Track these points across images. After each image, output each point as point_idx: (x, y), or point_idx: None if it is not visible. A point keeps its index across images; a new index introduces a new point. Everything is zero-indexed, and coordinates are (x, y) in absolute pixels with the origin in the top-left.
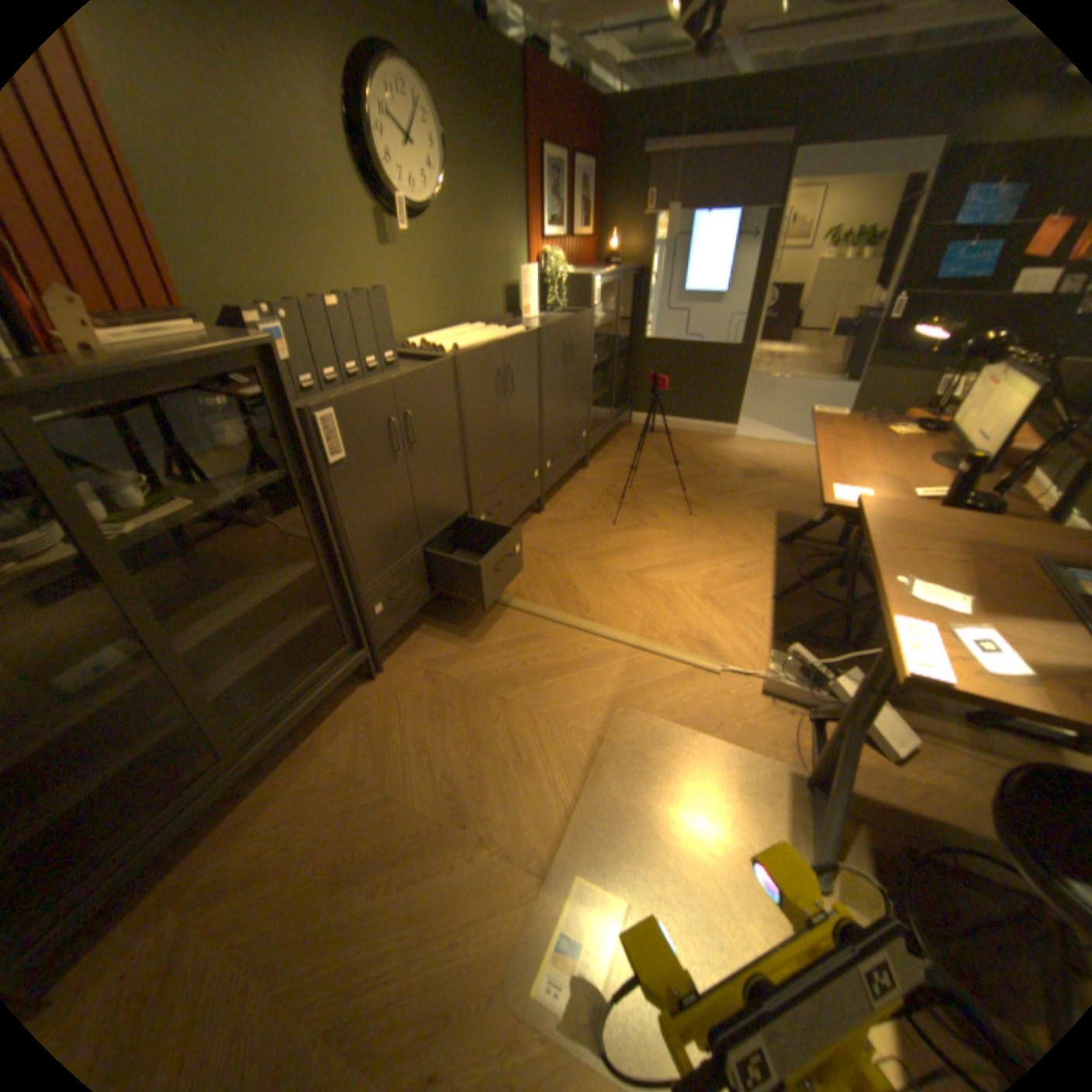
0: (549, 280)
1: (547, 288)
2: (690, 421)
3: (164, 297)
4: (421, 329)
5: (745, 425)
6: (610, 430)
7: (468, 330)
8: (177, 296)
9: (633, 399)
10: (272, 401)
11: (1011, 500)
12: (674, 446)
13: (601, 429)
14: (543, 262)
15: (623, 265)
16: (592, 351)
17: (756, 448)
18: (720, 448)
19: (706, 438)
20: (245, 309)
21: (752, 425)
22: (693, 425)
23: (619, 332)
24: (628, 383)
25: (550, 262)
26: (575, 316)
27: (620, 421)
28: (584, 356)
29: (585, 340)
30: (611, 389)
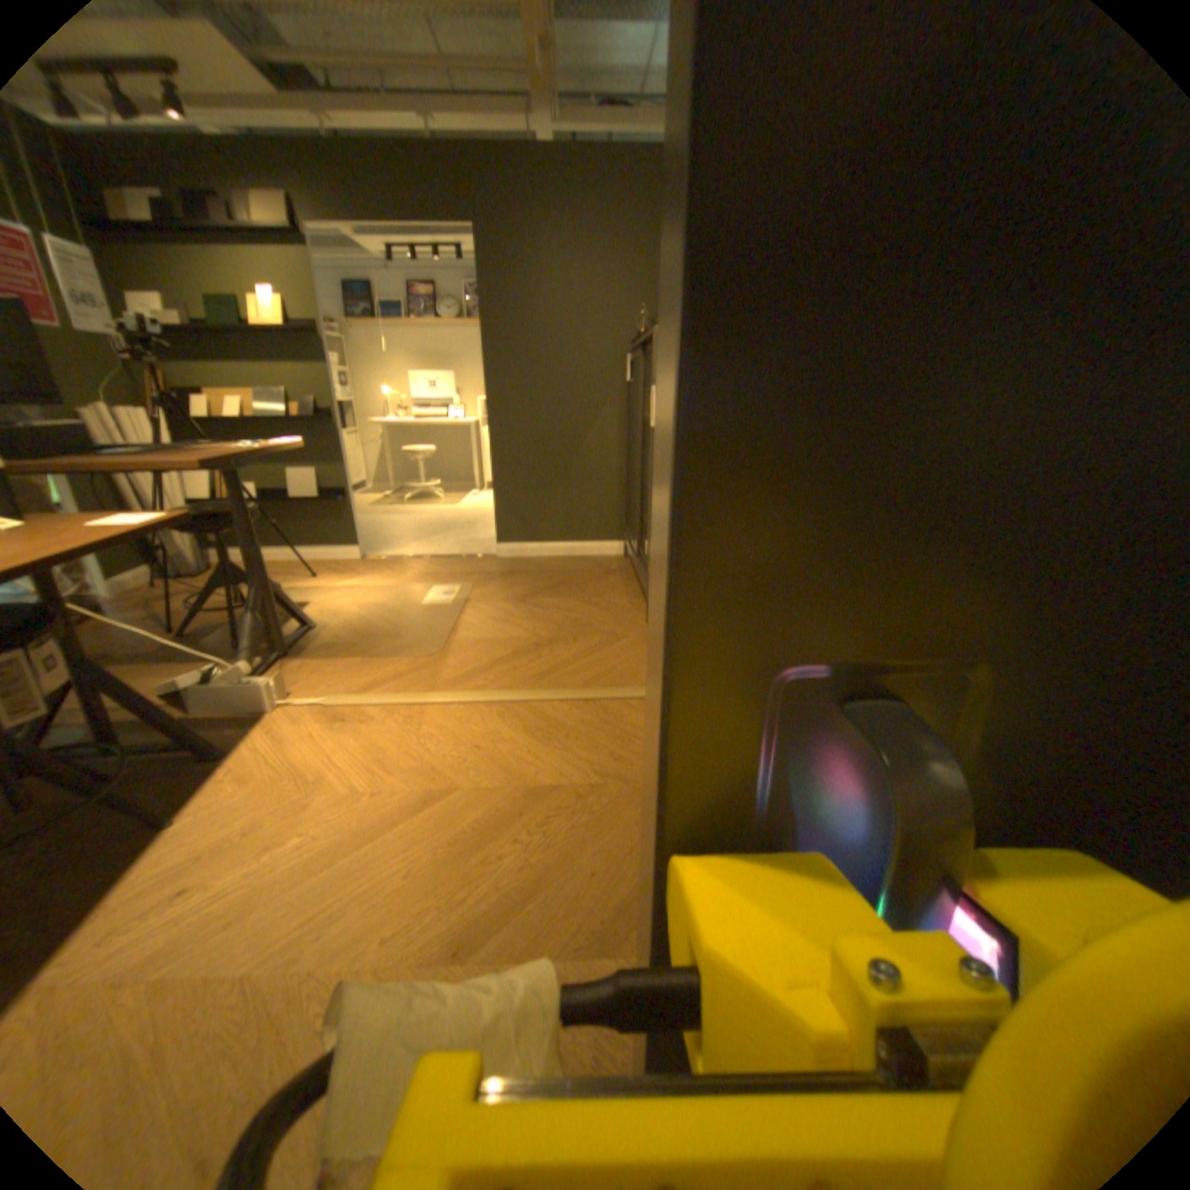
0: None
1: None
2: None
3: None
4: None
5: None
6: None
7: None
8: None
9: None
10: None
11: None
12: None
13: None
14: None
15: None
16: None
17: None
18: None
19: None
20: None
21: None
22: None
23: None
24: None
25: None
26: None
27: None
28: None
29: None
30: None
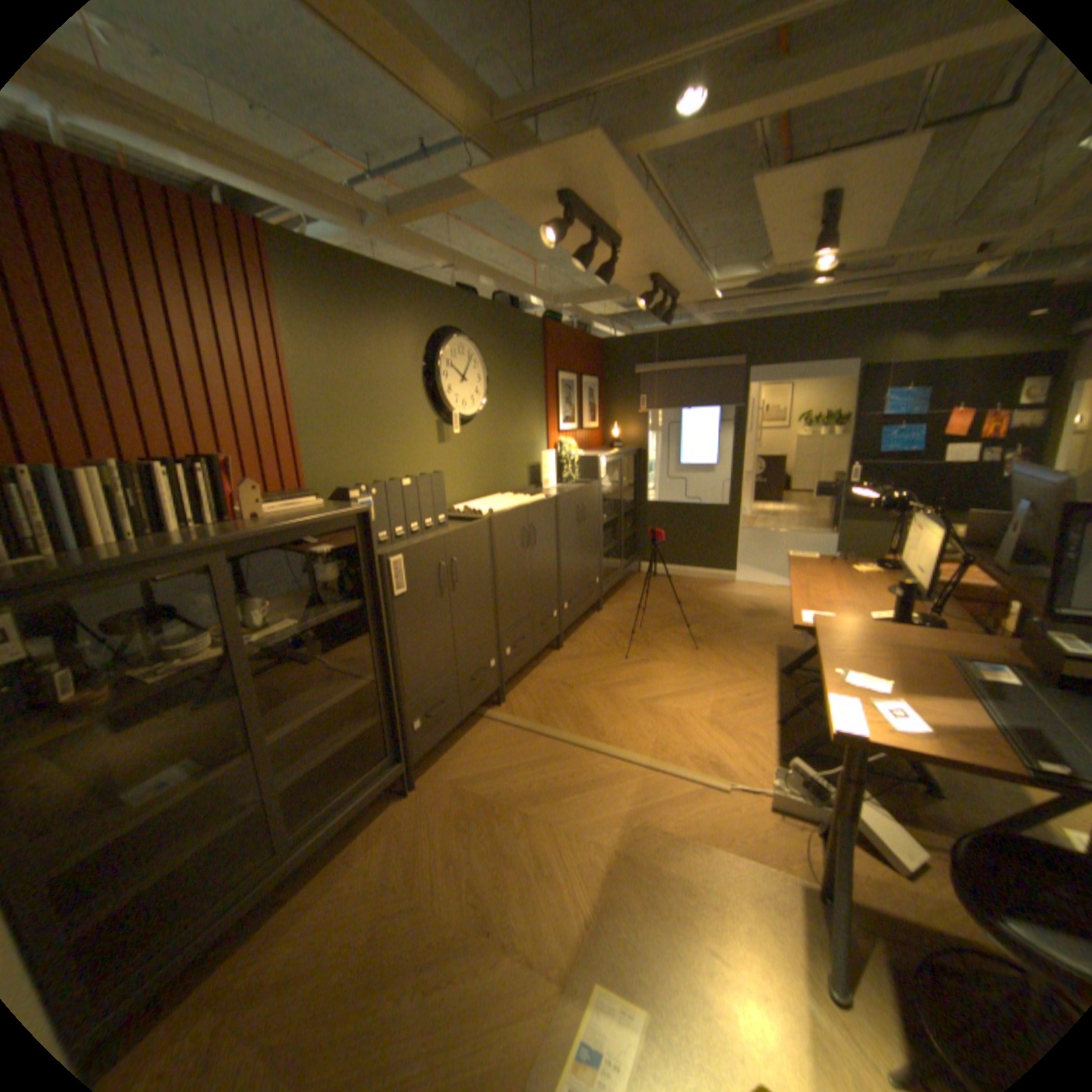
0: (564, 460)
1: (563, 466)
2: (693, 569)
3: (296, 483)
4: (463, 499)
5: (745, 572)
6: (621, 577)
7: (500, 499)
8: (304, 482)
9: (640, 551)
10: (362, 550)
11: (953, 621)
12: (680, 590)
13: (613, 576)
14: (559, 448)
15: (624, 447)
16: (601, 512)
17: (756, 591)
18: (722, 592)
19: (709, 584)
20: (351, 489)
21: (751, 572)
22: (696, 572)
23: (623, 498)
24: (635, 538)
25: (564, 448)
26: (585, 487)
27: (629, 570)
28: (594, 516)
29: (594, 504)
30: (620, 542)
